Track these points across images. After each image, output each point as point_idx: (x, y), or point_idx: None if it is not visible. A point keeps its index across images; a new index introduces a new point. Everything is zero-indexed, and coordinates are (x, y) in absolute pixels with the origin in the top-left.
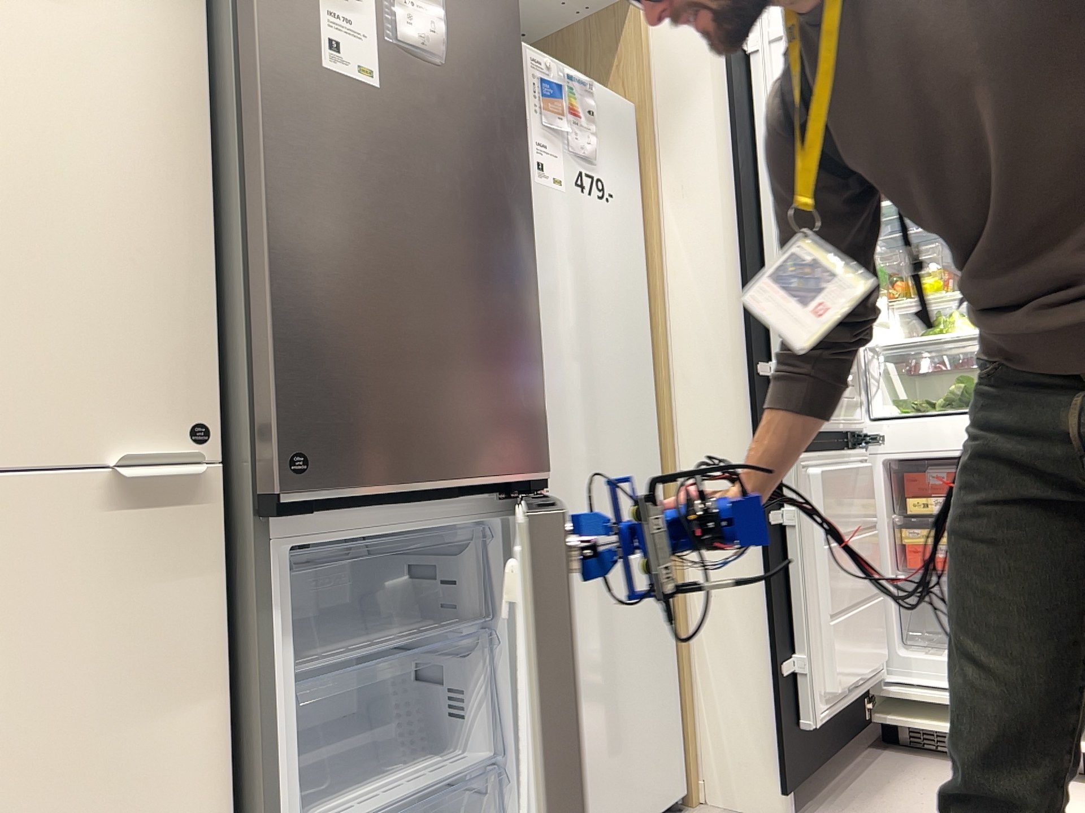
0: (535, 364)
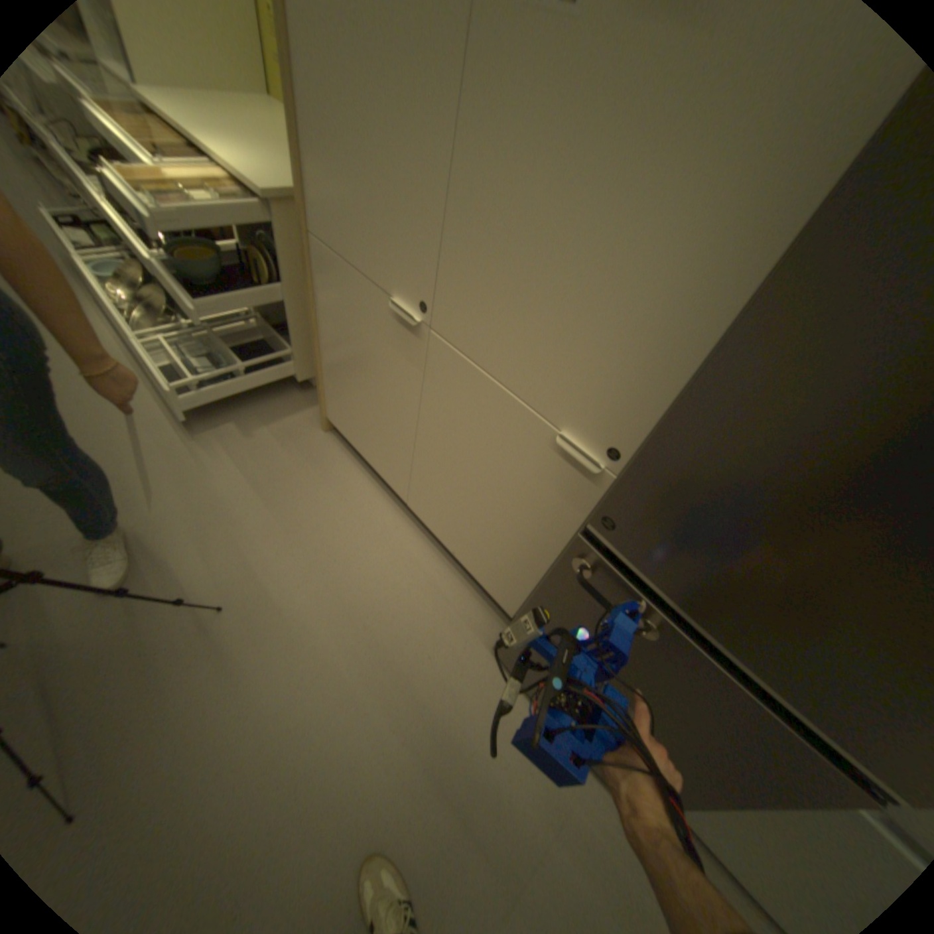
0: None
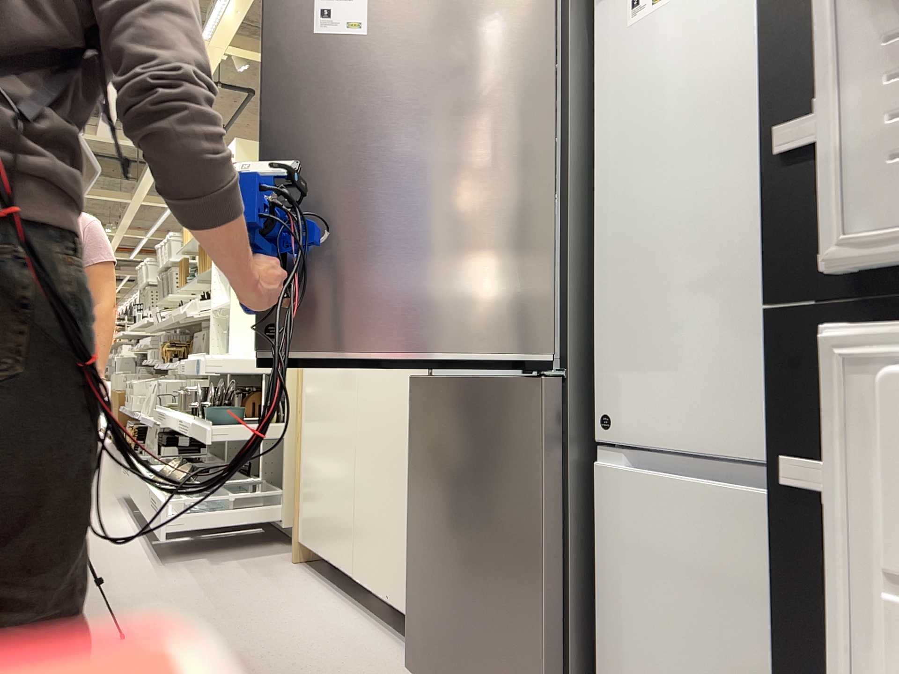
0: (537, 253)
